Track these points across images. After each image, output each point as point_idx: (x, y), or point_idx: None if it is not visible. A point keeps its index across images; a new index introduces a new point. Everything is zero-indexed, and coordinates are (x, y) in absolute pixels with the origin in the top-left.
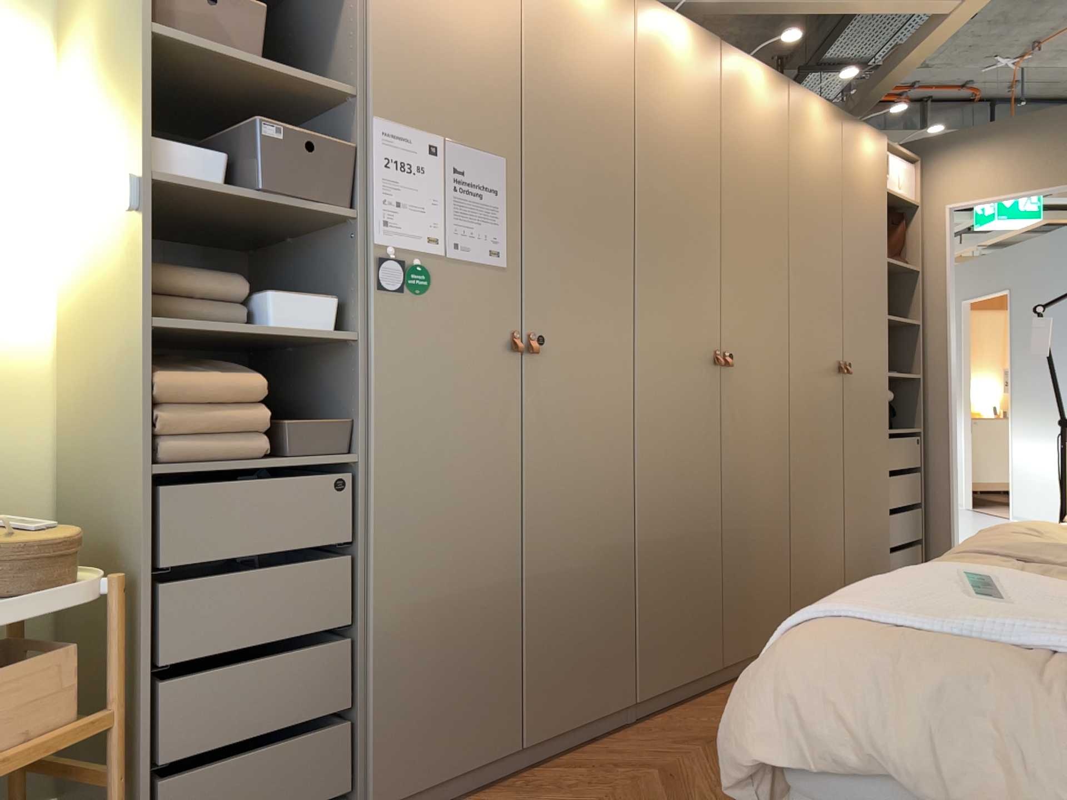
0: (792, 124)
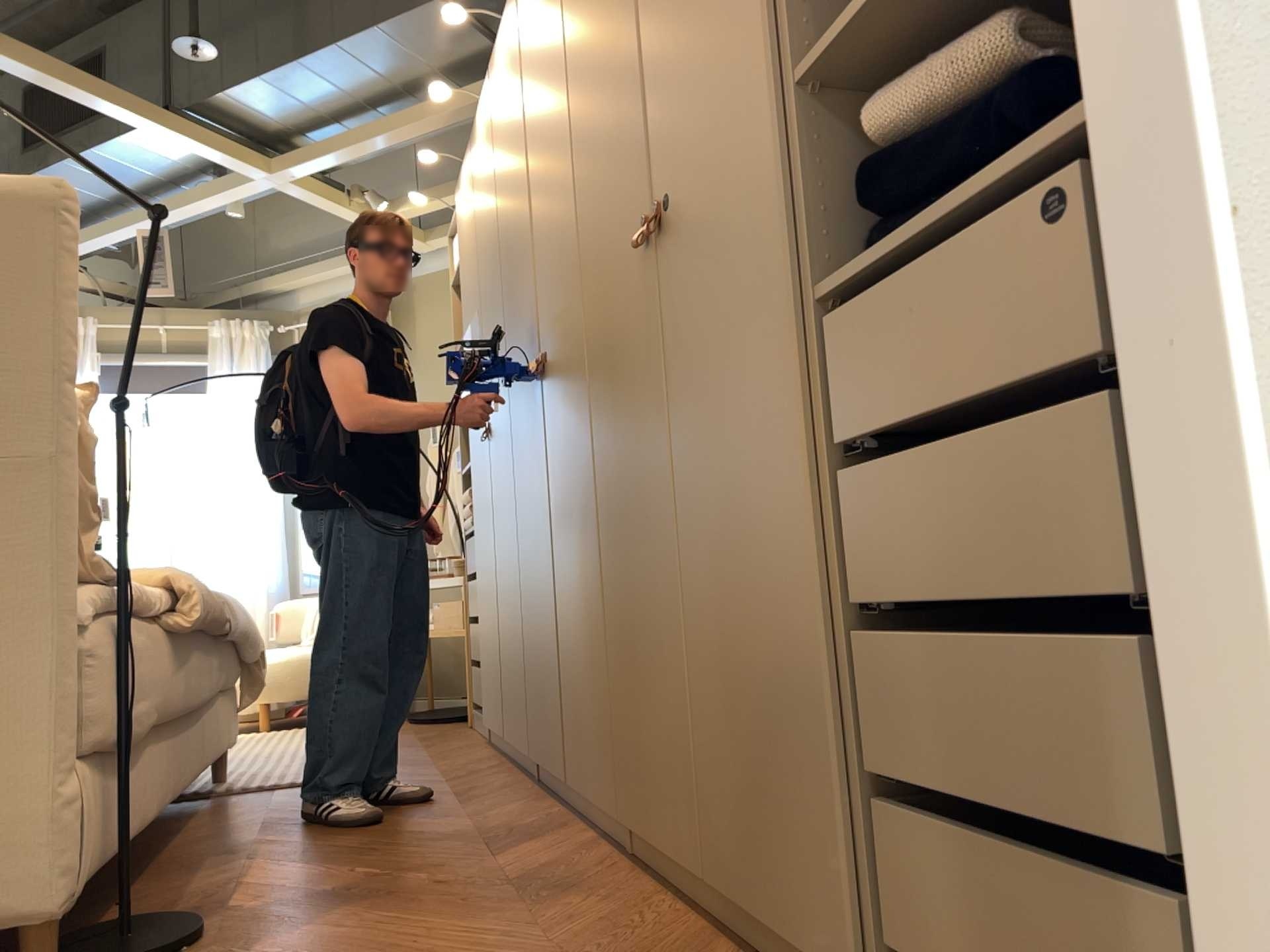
0: None
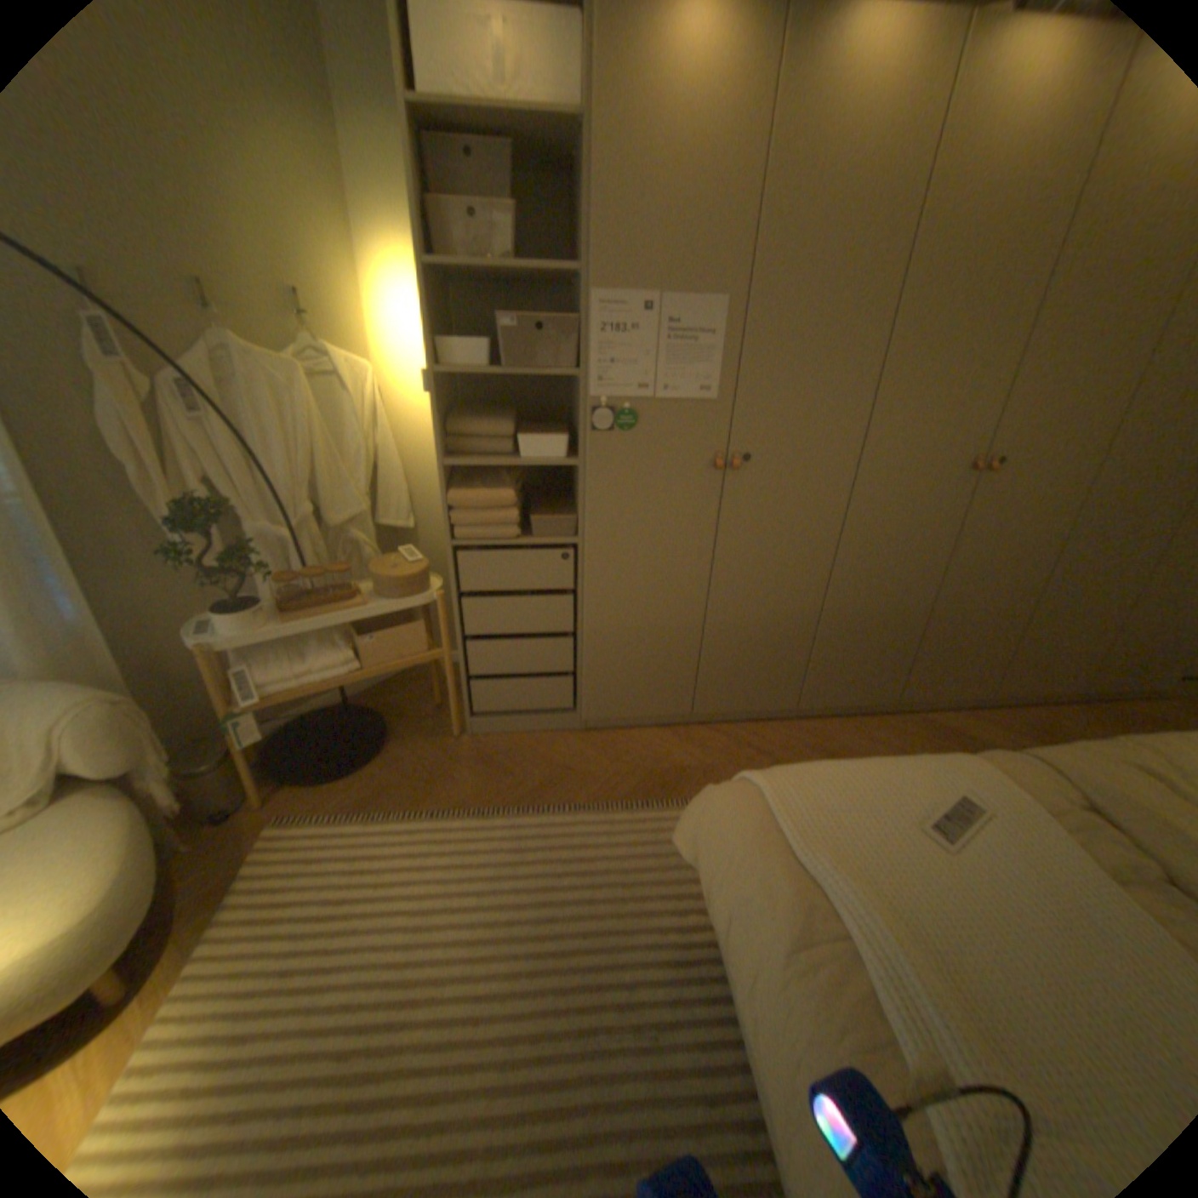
0: None
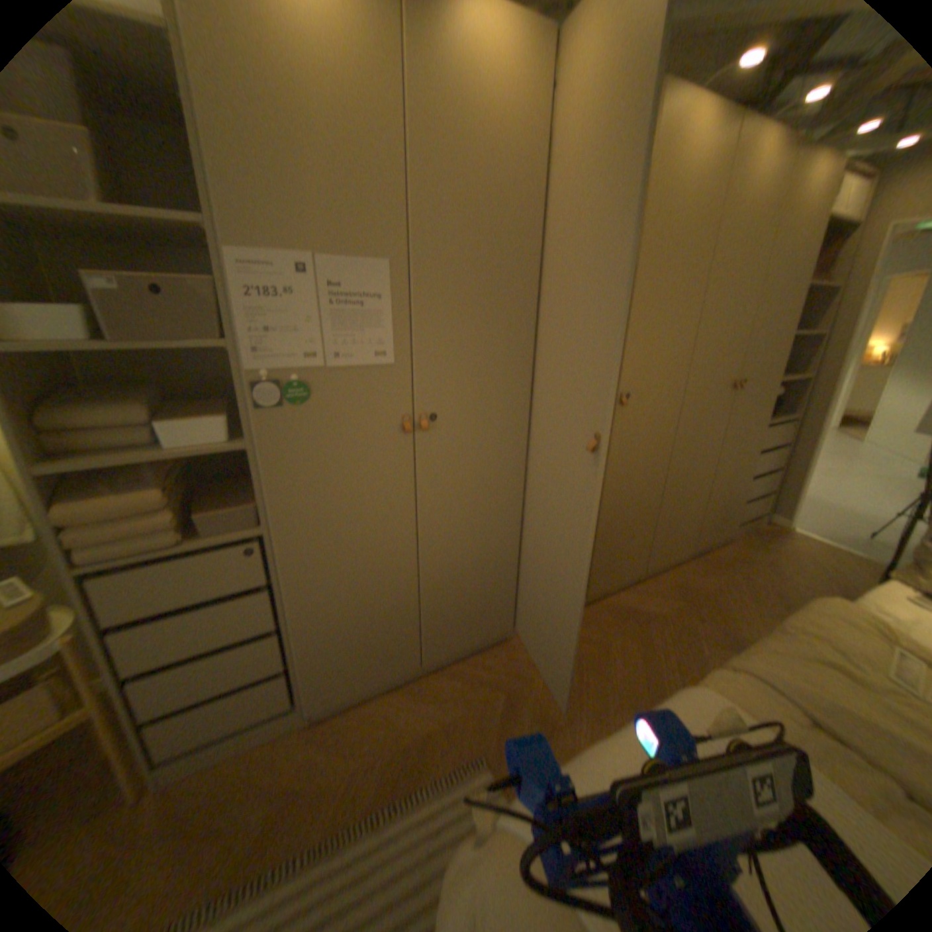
0: (735, 166)
